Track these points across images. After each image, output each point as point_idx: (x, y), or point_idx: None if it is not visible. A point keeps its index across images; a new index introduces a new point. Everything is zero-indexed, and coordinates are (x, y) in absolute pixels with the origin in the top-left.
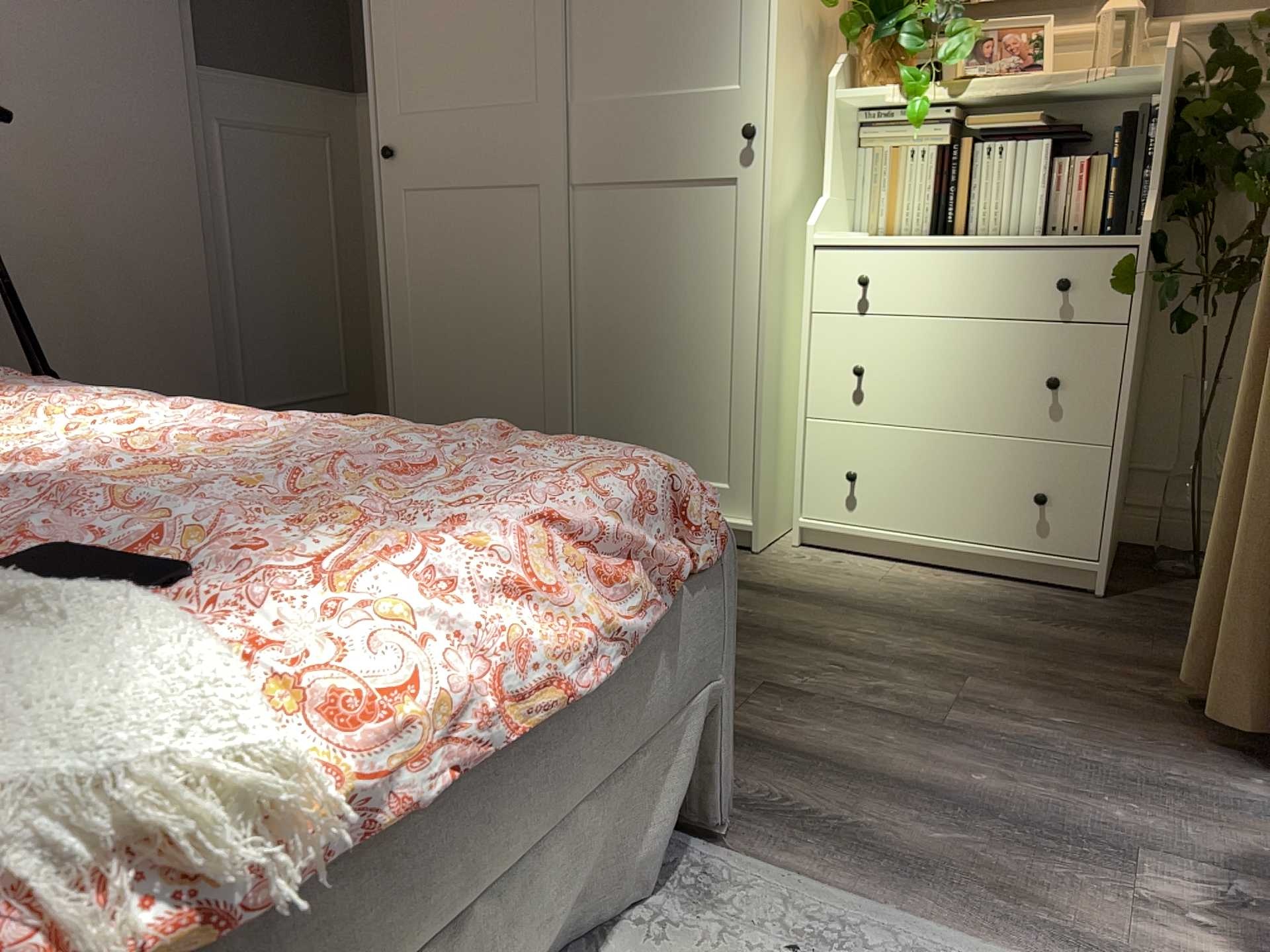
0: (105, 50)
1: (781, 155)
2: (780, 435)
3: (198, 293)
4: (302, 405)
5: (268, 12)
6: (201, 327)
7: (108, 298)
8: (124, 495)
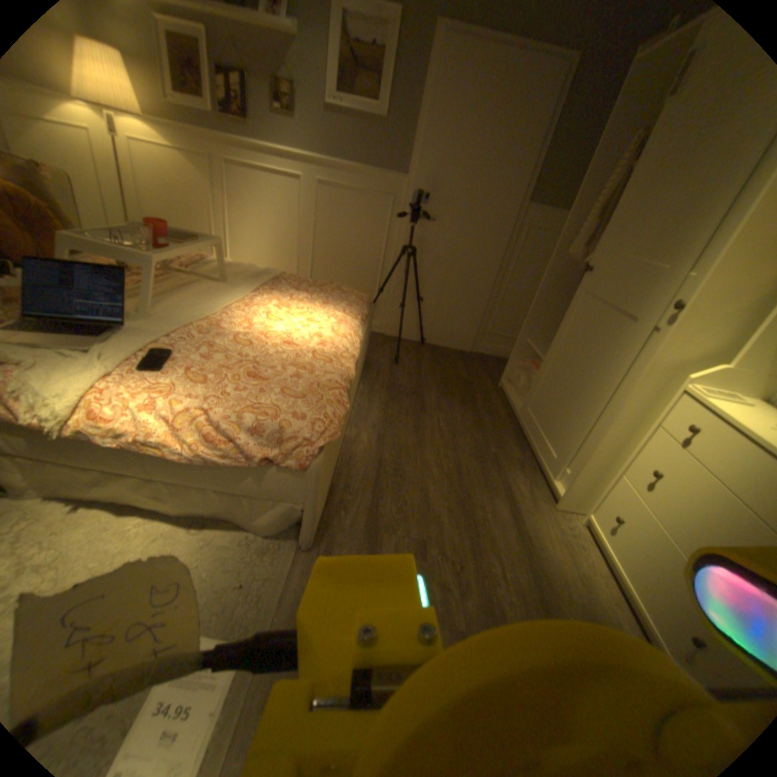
0: (490, 192)
1: (697, 326)
2: (610, 471)
3: (486, 287)
4: (511, 339)
5: (576, 178)
6: (482, 298)
7: (453, 280)
8: (238, 343)
